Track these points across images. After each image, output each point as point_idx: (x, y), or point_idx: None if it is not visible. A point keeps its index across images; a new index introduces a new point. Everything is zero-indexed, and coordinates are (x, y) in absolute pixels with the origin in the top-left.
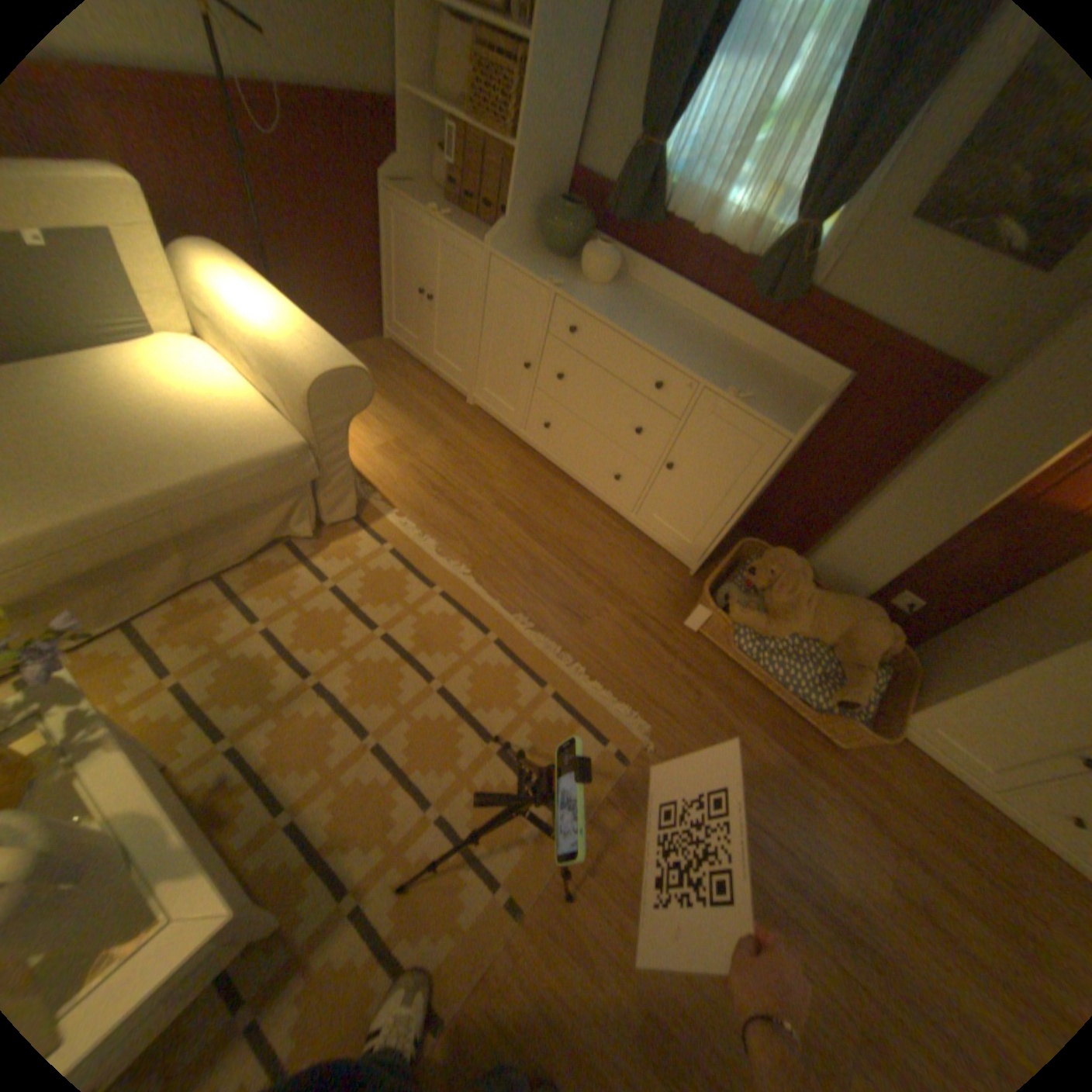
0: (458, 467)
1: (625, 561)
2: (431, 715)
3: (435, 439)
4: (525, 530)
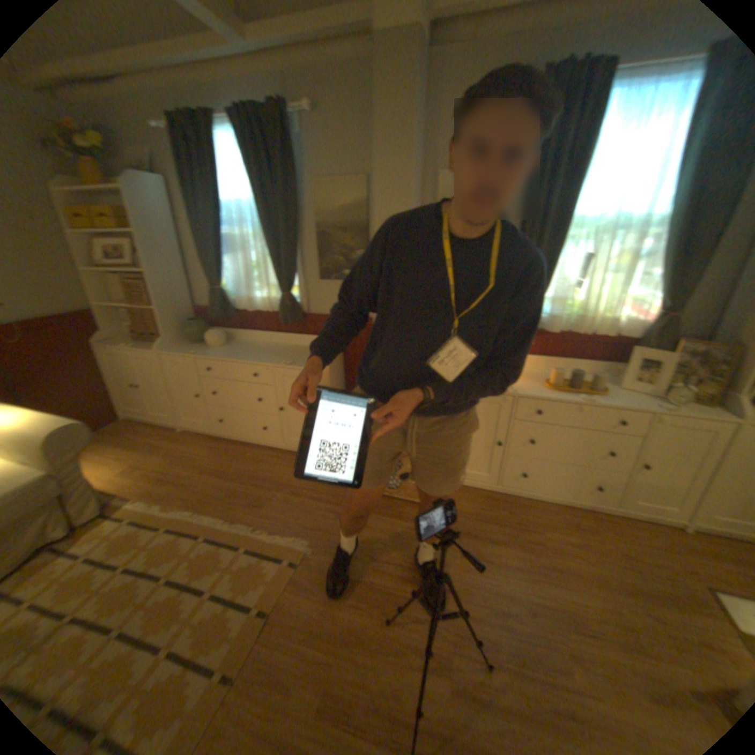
0: (171, 464)
1: (283, 469)
2: (157, 600)
3: (155, 457)
4: (218, 478)
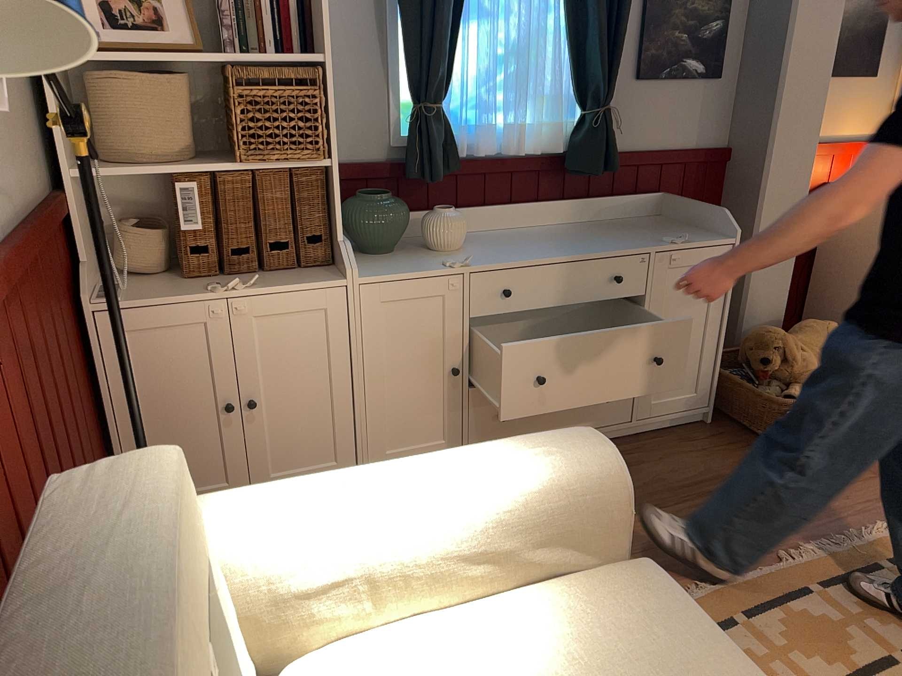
0: None
1: (686, 455)
2: None
3: None
4: None
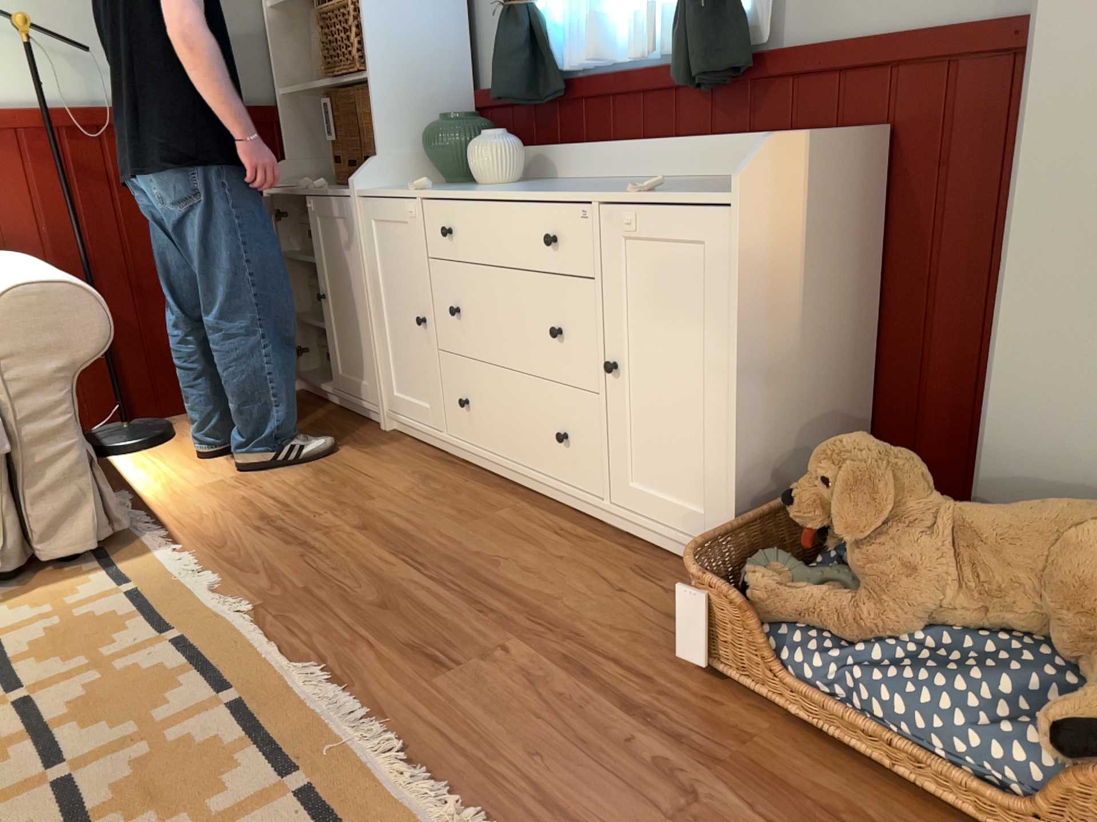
0: (322, 491)
1: (585, 576)
2: None
3: (305, 467)
4: (396, 550)
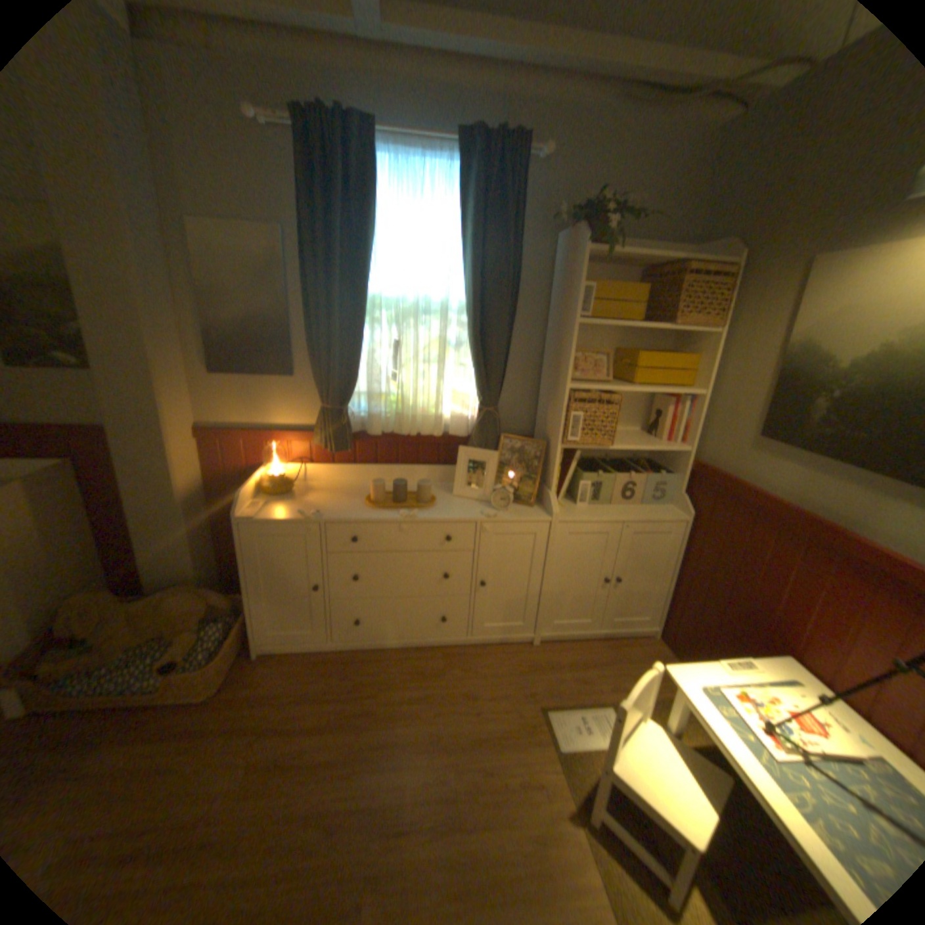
0: None
1: None
2: None
3: None
4: None
